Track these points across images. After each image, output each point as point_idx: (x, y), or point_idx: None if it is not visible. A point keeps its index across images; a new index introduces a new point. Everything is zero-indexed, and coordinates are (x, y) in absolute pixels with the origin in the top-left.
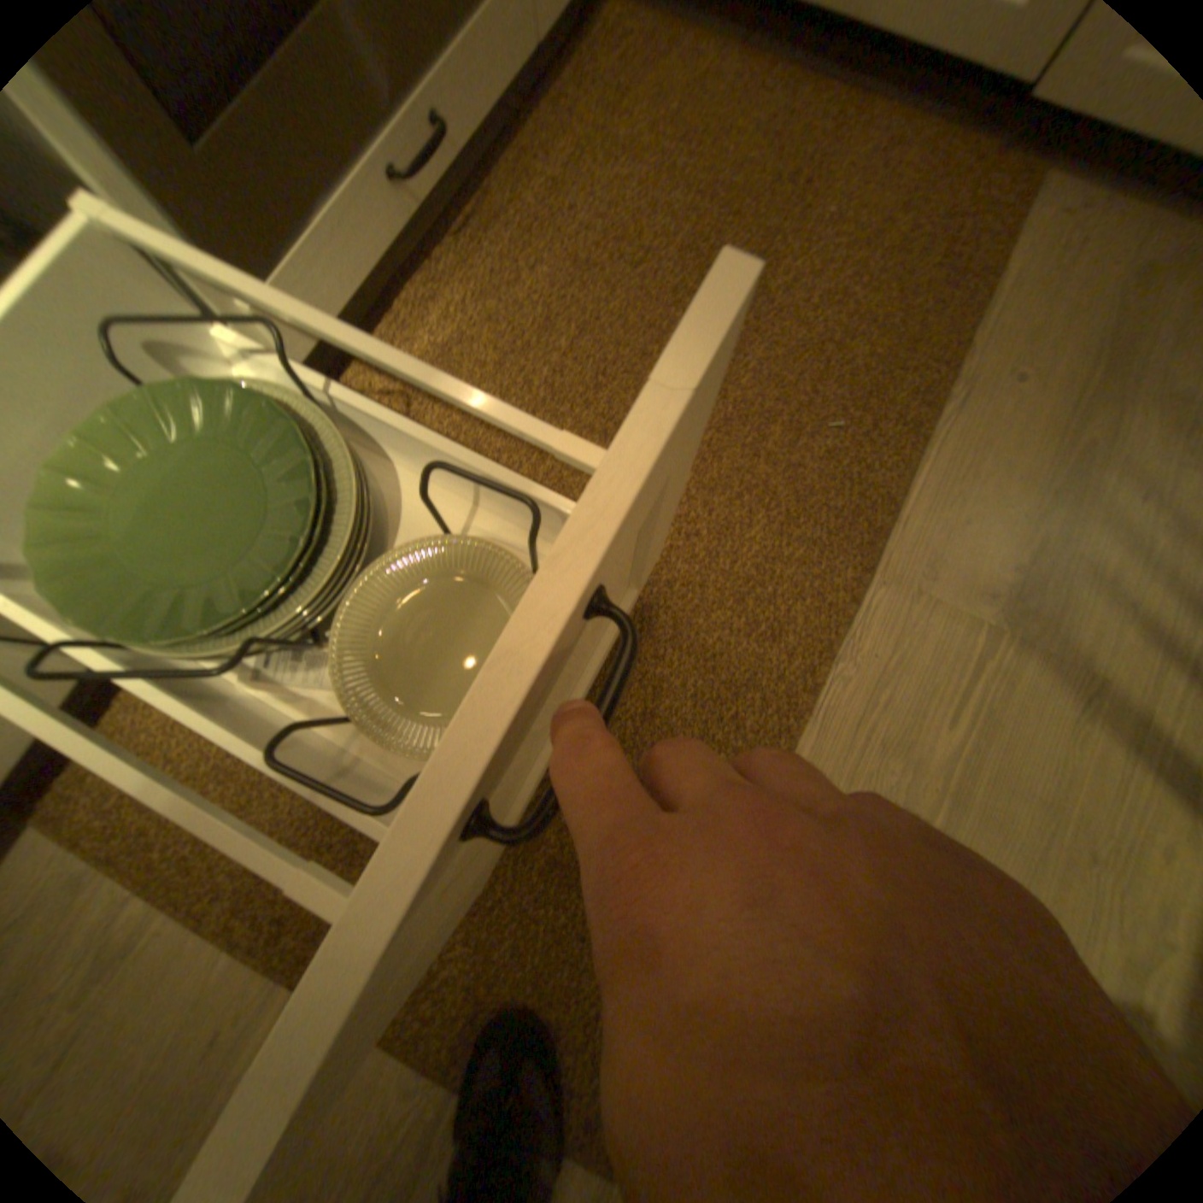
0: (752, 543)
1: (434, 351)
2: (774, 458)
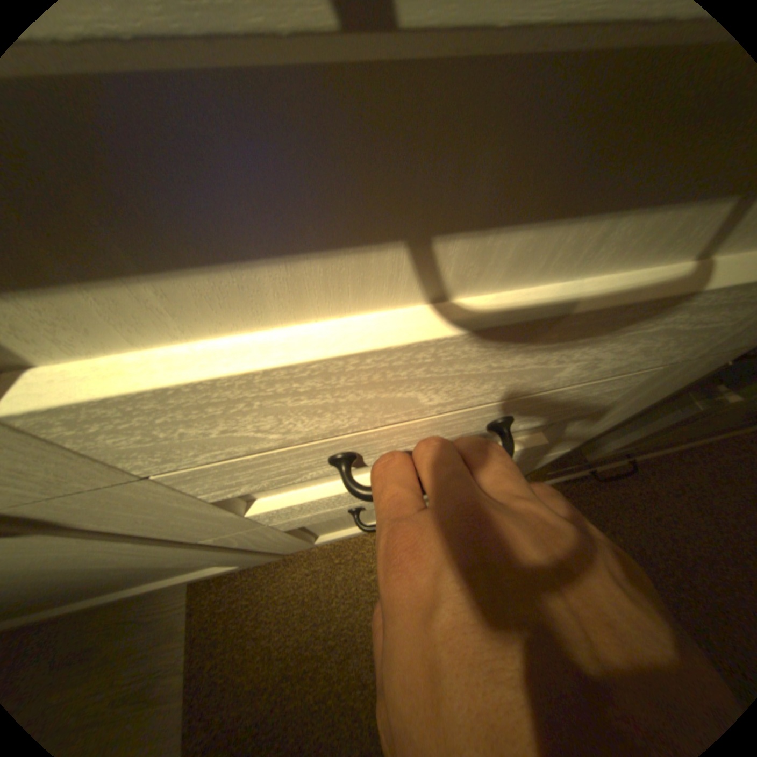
0: None
1: None
2: None
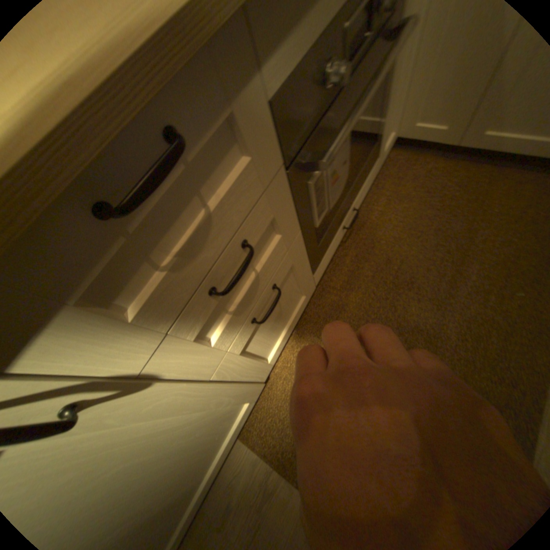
0: (493, 344)
1: (349, 271)
2: (495, 309)
